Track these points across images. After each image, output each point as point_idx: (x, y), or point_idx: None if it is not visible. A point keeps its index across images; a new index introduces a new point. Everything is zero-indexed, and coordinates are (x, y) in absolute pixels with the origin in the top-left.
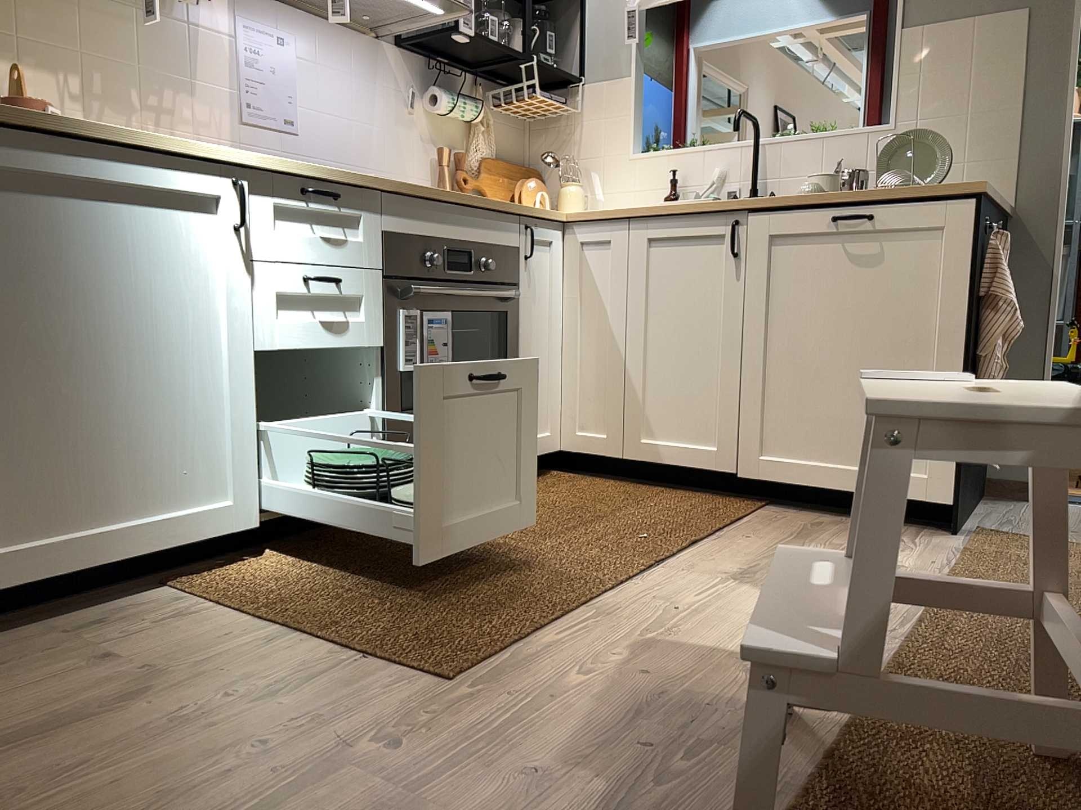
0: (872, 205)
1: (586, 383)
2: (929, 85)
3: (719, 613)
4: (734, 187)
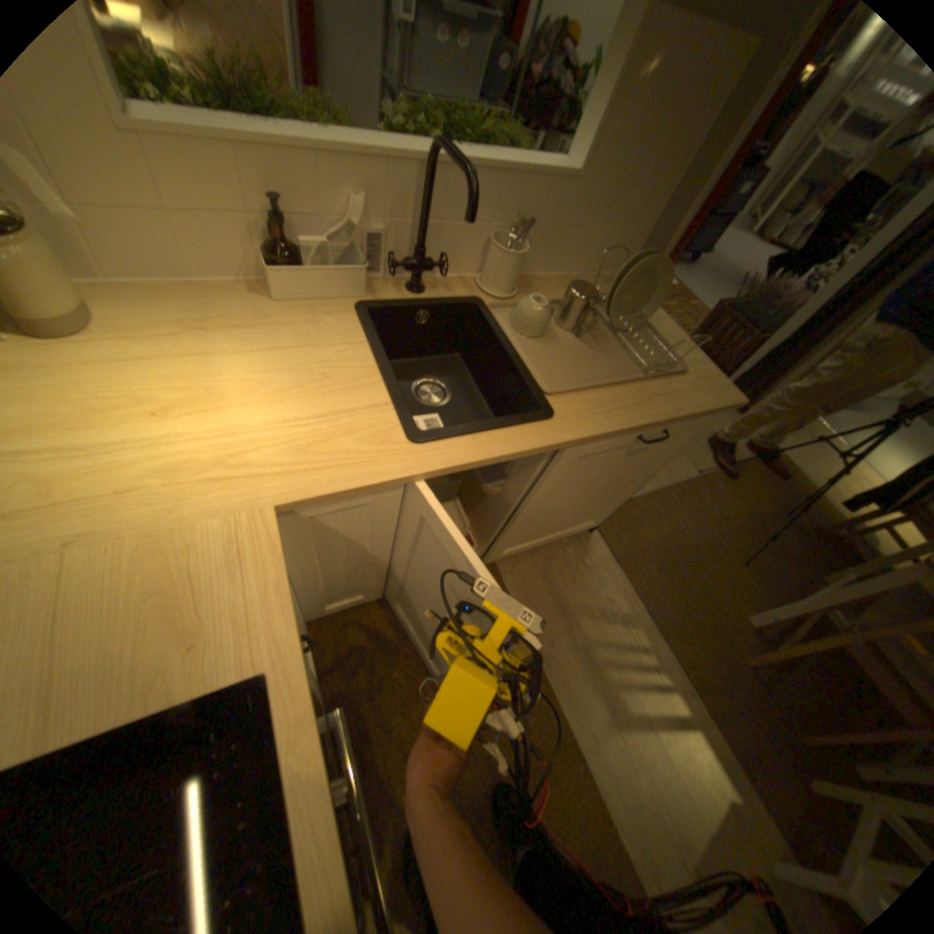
0: (671, 424)
1: (325, 590)
2: (634, 118)
3: (660, 792)
4: (370, 226)
